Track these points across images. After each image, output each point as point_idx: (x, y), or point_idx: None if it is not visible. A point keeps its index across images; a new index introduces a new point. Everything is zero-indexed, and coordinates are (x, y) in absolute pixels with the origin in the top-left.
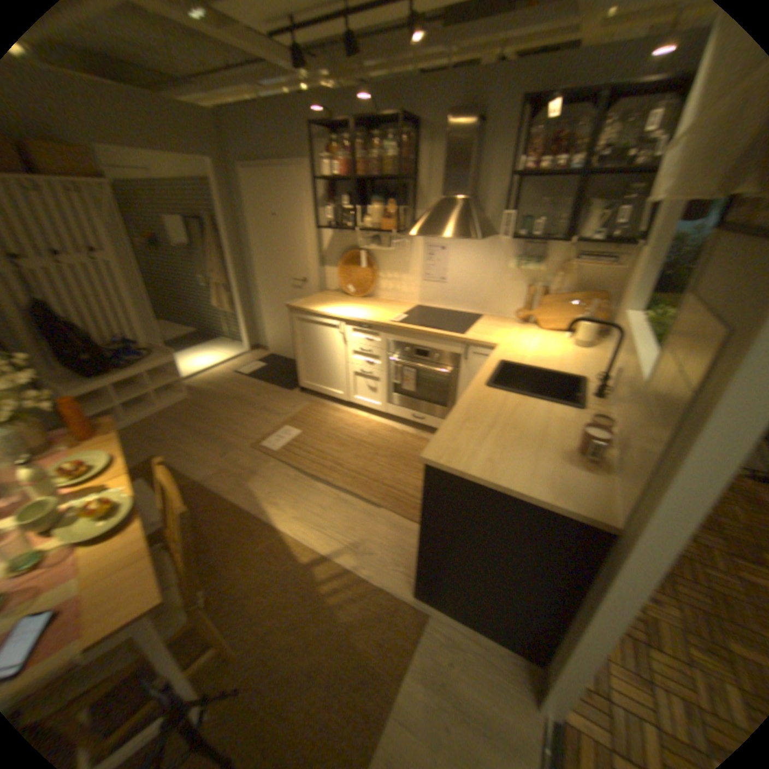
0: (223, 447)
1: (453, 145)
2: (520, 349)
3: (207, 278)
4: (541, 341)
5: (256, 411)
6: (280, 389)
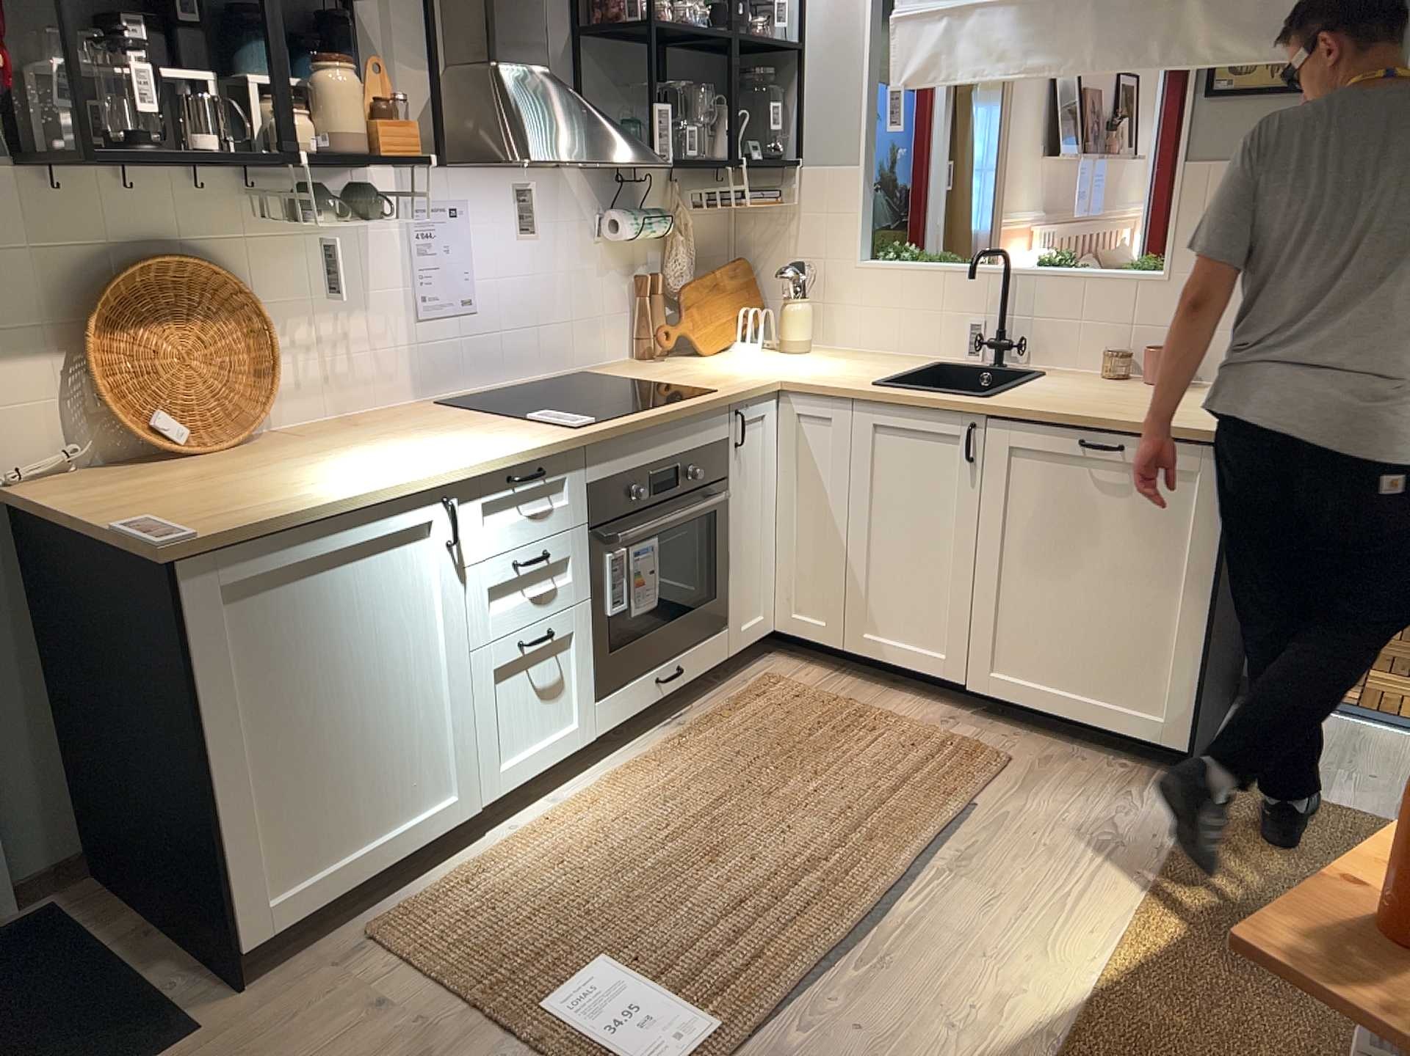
0: None
1: None
2: (812, 373)
3: None
4: (766, 362)
5: None
6: None
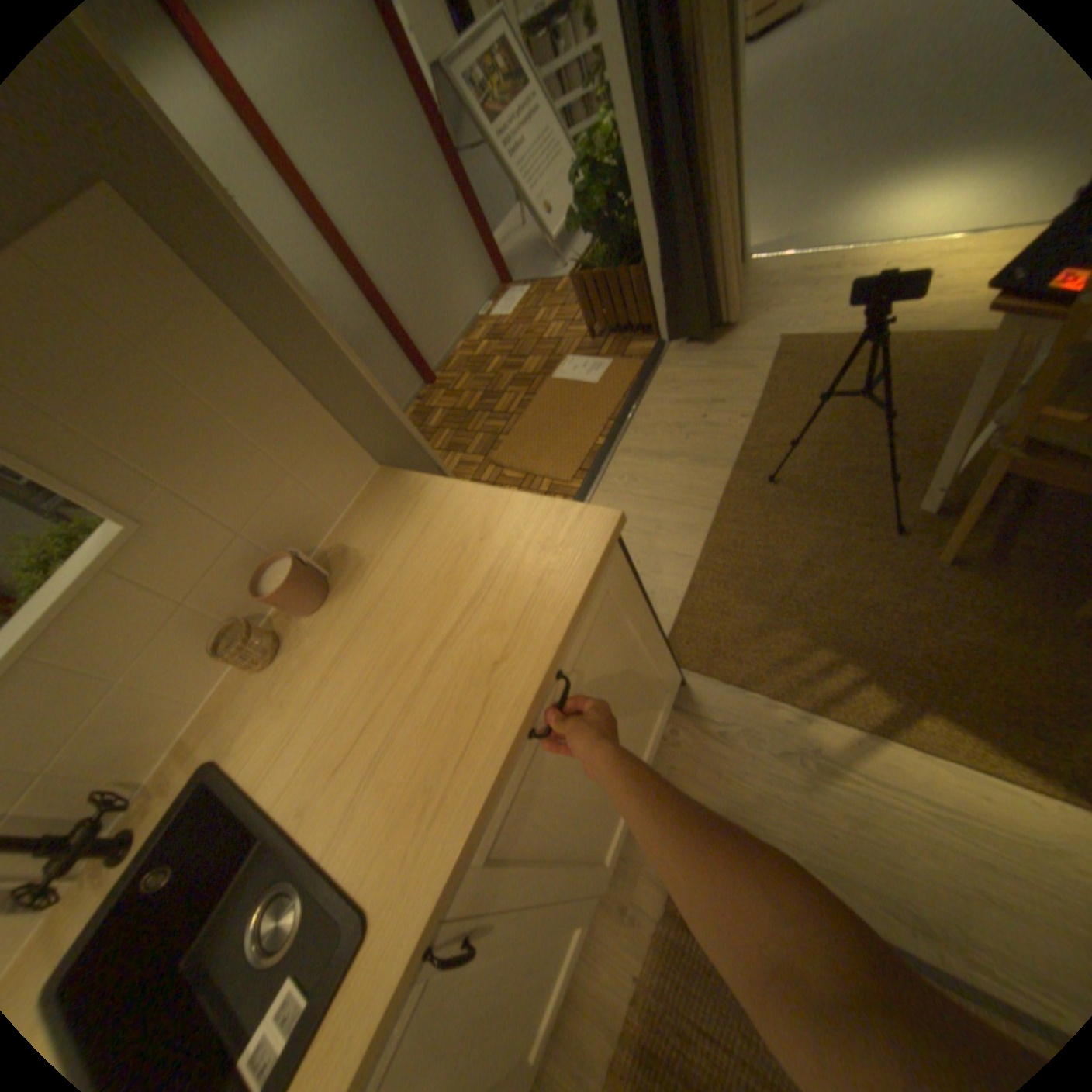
0: None
1: None
2: None
3: None
4: None
5: None
6: None
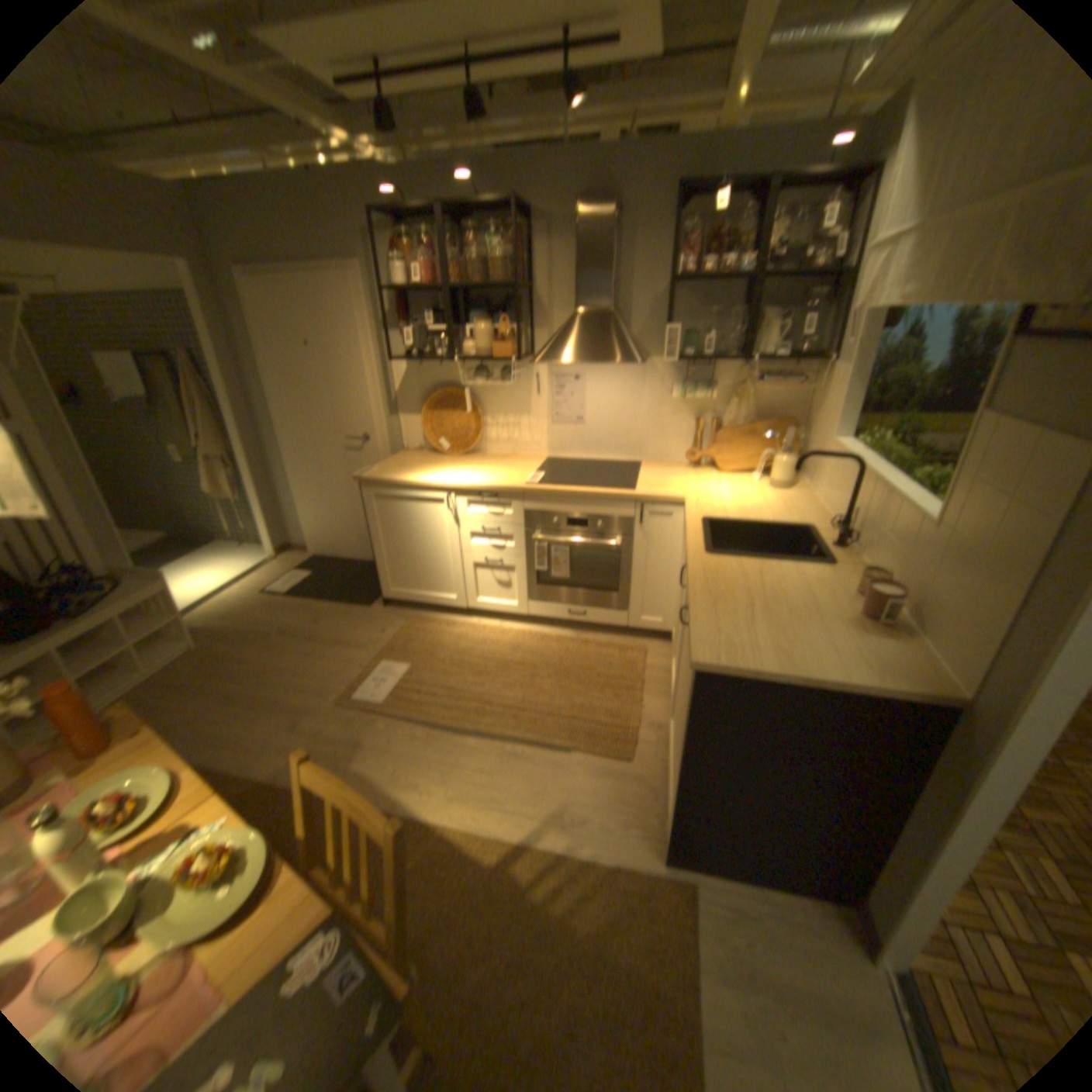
0: (284, 716)
1: (585, 240)
2: (713, 501)
3: (182, 446)
4: (729, 486)
5: (320, 647)
6: (347, 606)
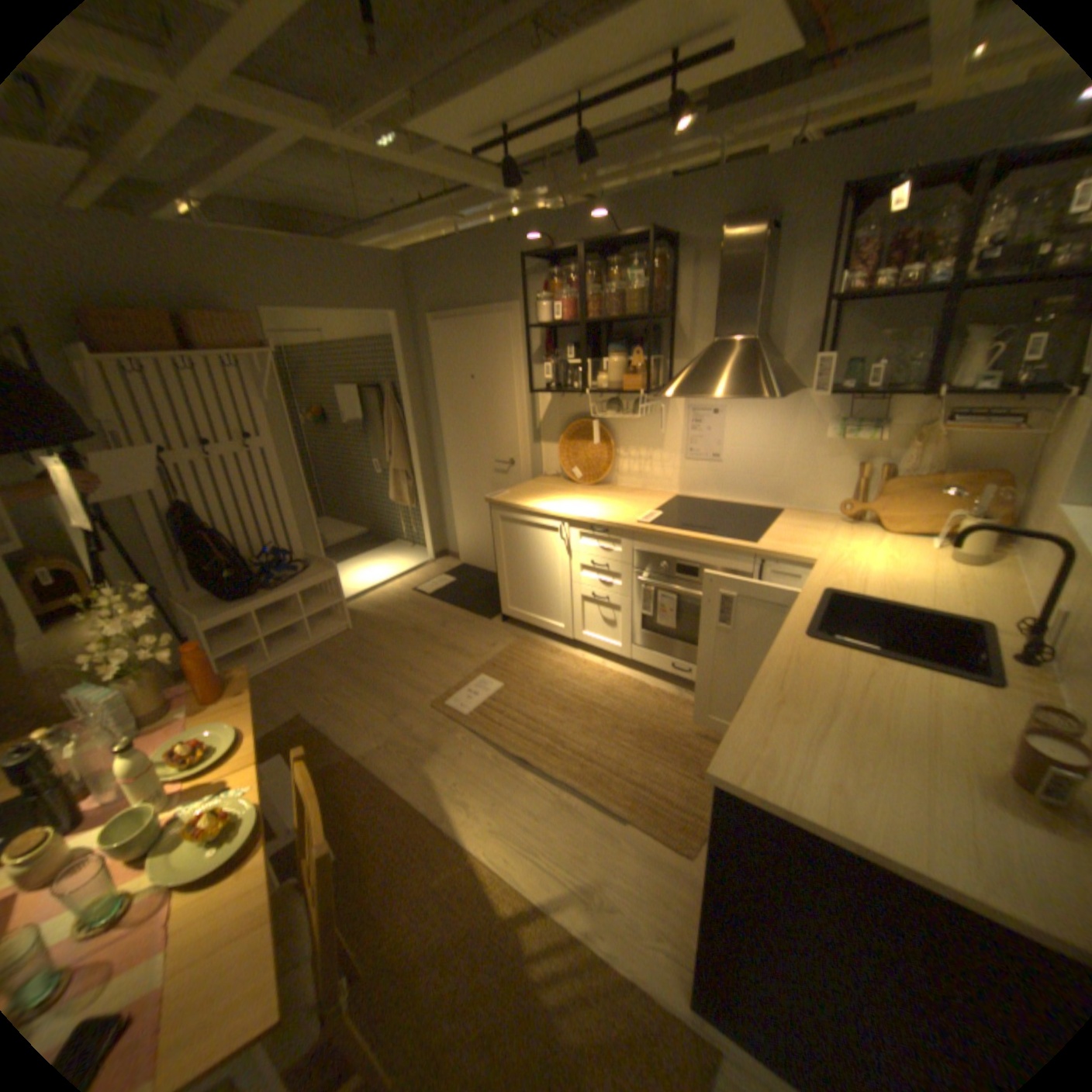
0: (388, 706)
1: (729, 265)
2: (855, 569)
3: (380, 462)
4: (889, 553)
5: (437, 650)
6: (471, 617)
